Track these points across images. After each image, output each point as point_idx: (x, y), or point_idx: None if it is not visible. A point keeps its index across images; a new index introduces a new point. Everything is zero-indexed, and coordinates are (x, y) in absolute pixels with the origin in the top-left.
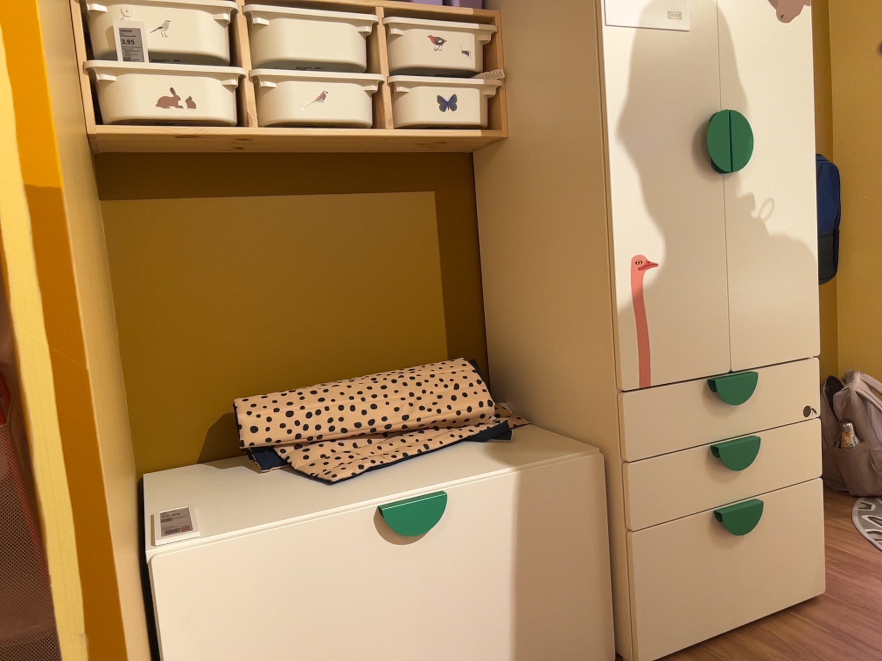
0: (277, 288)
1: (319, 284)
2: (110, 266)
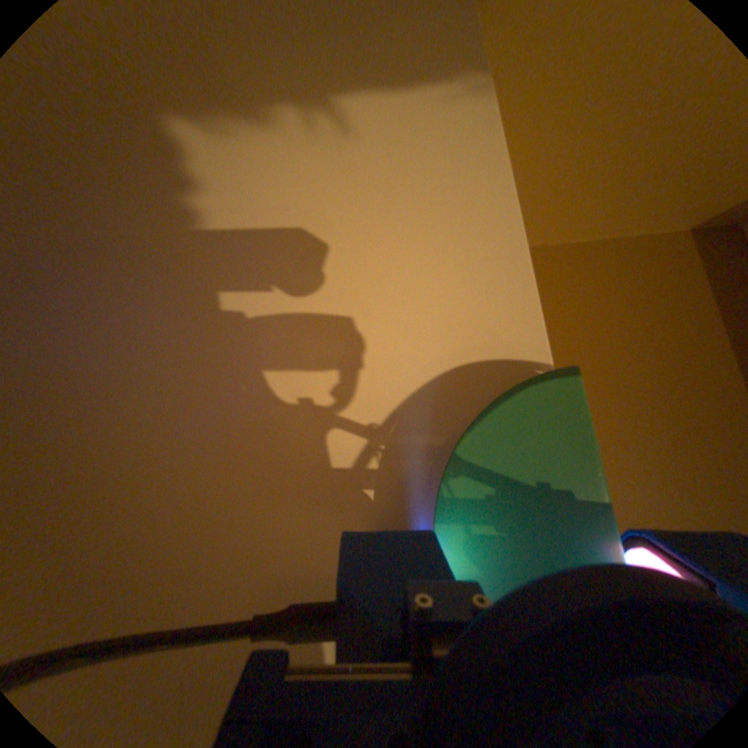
0: (624, 400)
1: (638, 453)
2: (618, 242)
